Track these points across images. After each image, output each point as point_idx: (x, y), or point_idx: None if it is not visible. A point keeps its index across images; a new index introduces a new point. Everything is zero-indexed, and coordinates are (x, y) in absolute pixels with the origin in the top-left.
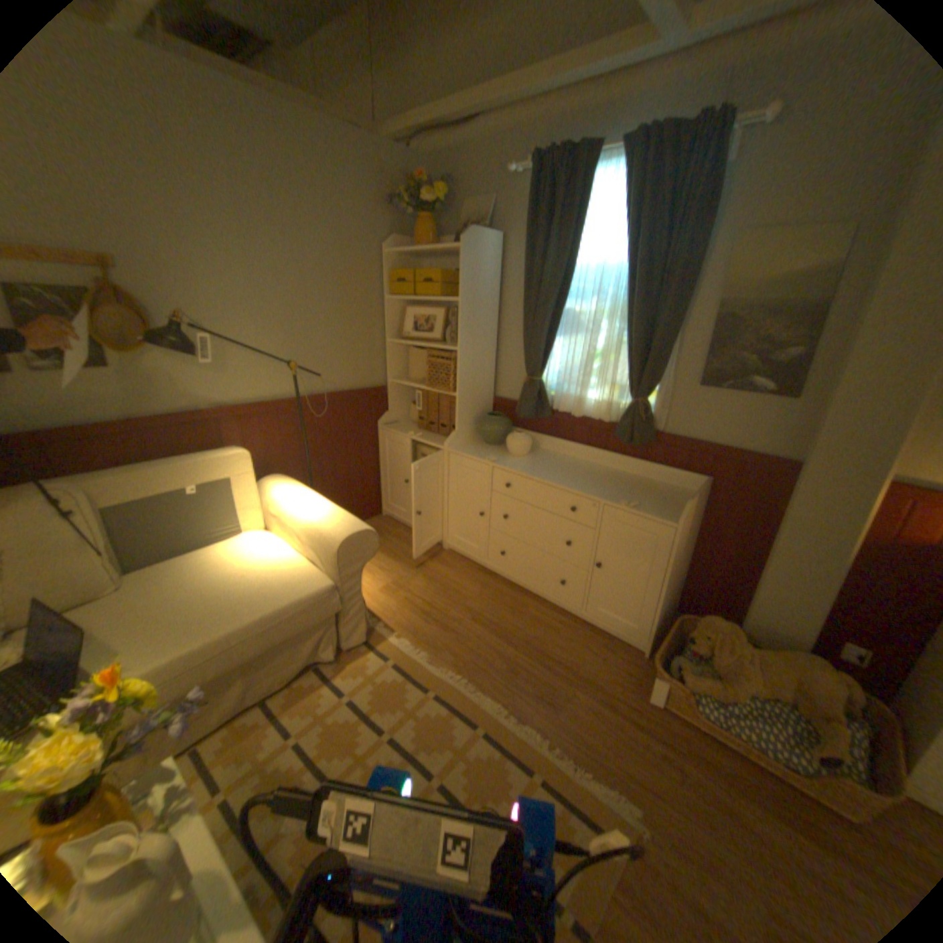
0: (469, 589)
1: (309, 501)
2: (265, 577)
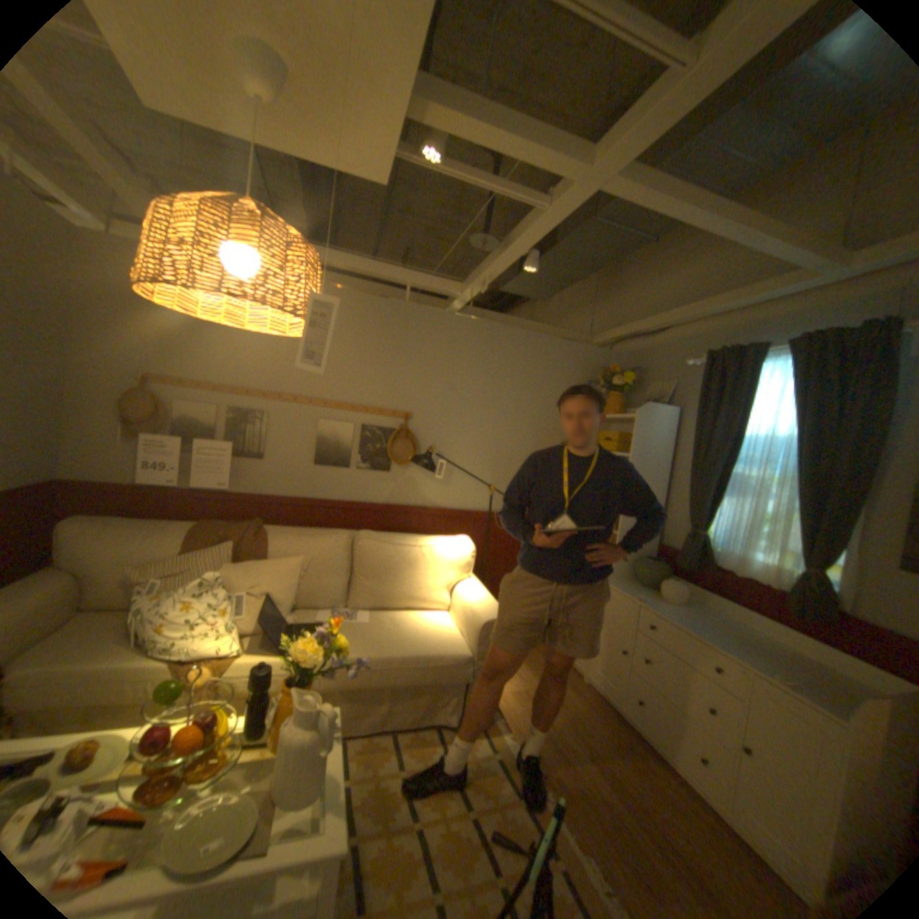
0: (598, 731)
1: (474, 589)
2: (428, 634)
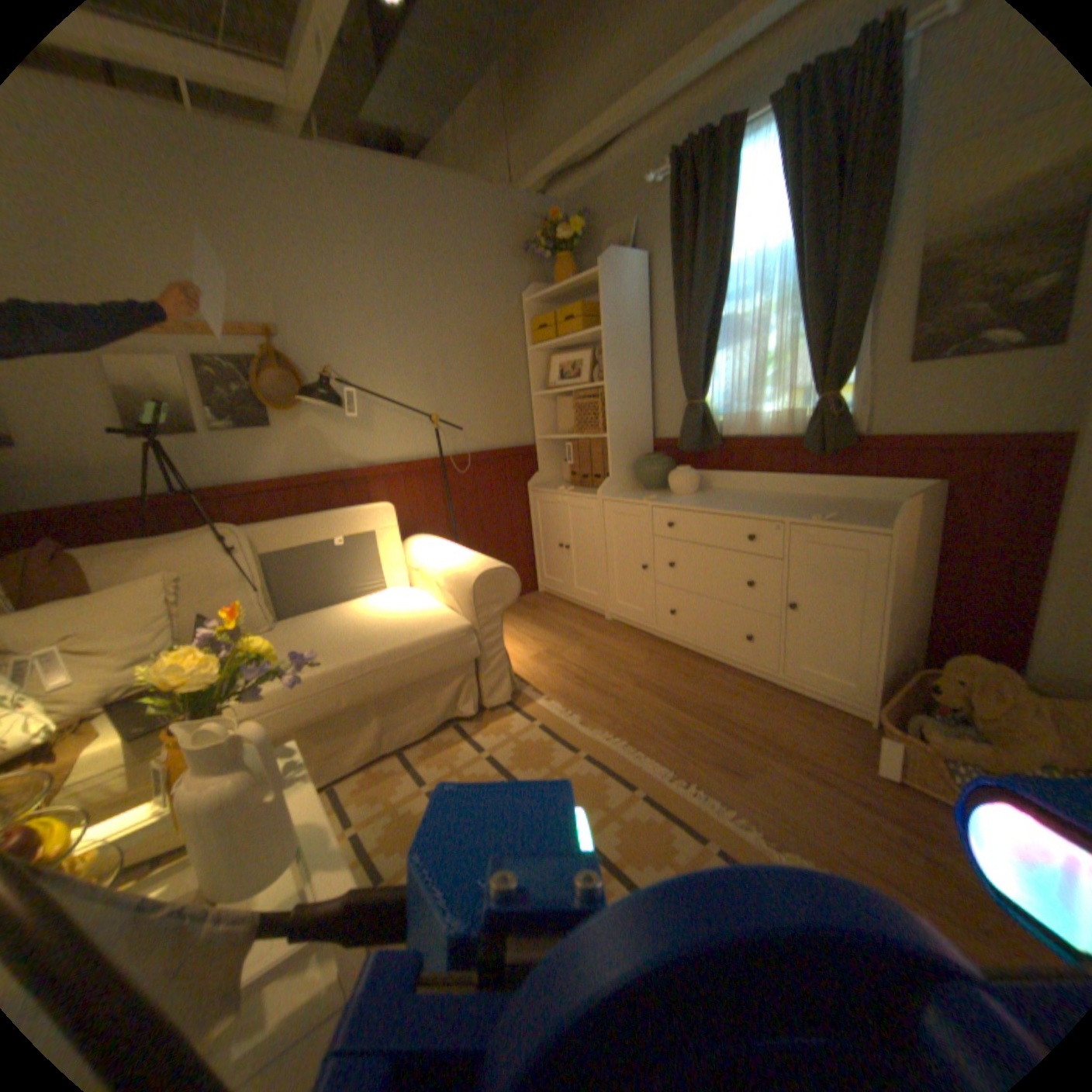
0: (634, 656)
1: (449, 549)
2: (402, 618)
